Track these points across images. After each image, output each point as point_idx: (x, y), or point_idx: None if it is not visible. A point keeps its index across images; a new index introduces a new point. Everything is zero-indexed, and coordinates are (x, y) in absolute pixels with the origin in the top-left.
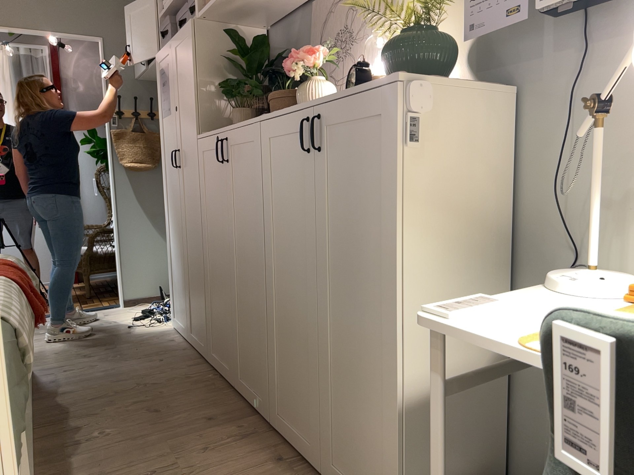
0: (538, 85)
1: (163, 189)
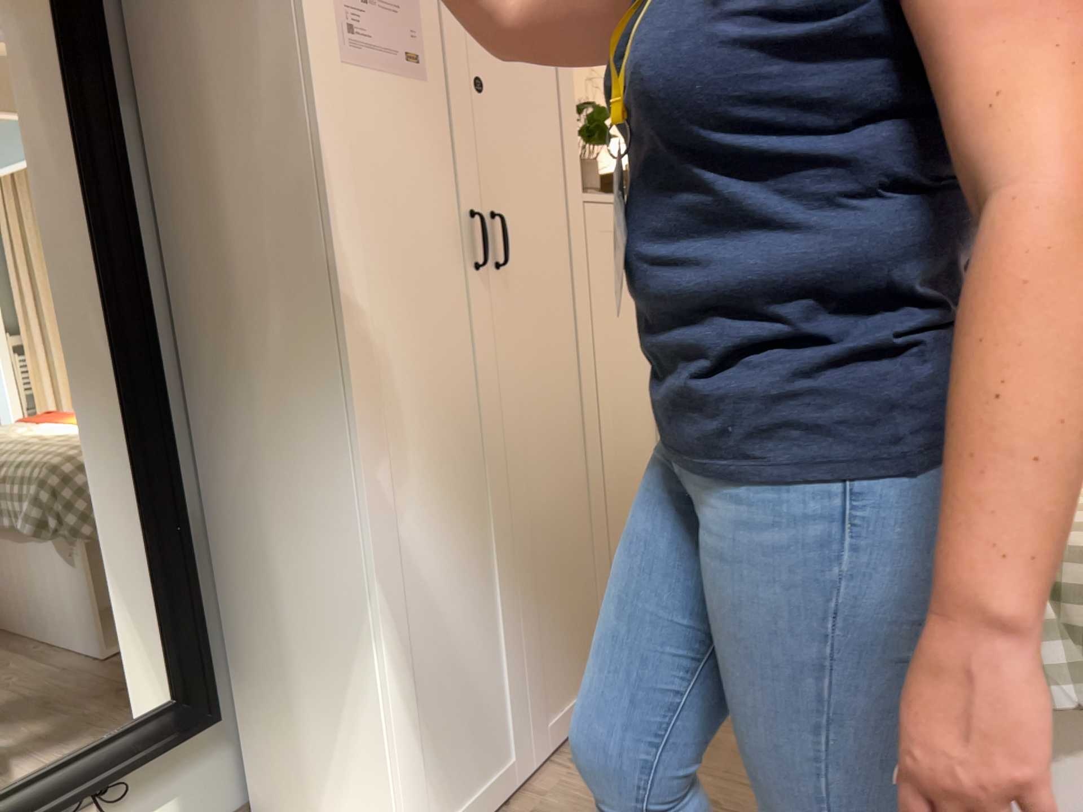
0: None
1: (344, 360)
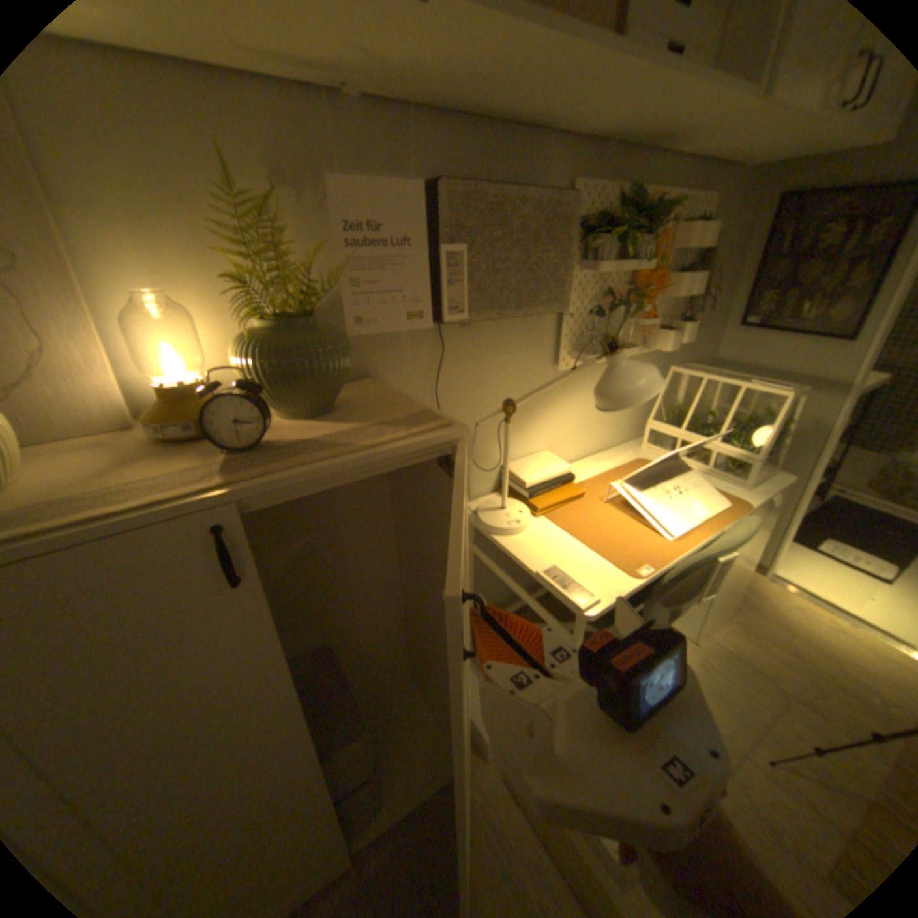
0: (395, 373)
1: None
